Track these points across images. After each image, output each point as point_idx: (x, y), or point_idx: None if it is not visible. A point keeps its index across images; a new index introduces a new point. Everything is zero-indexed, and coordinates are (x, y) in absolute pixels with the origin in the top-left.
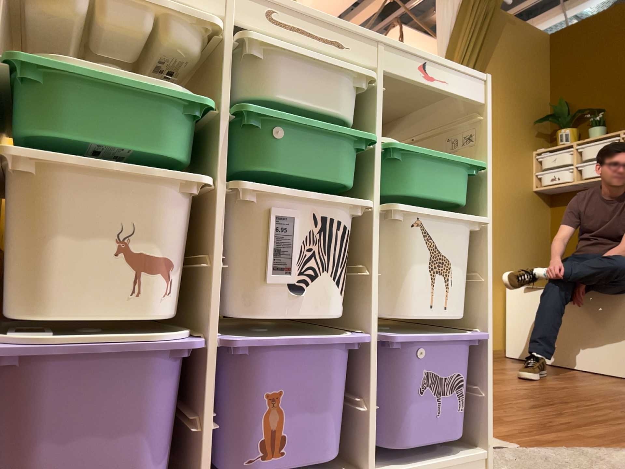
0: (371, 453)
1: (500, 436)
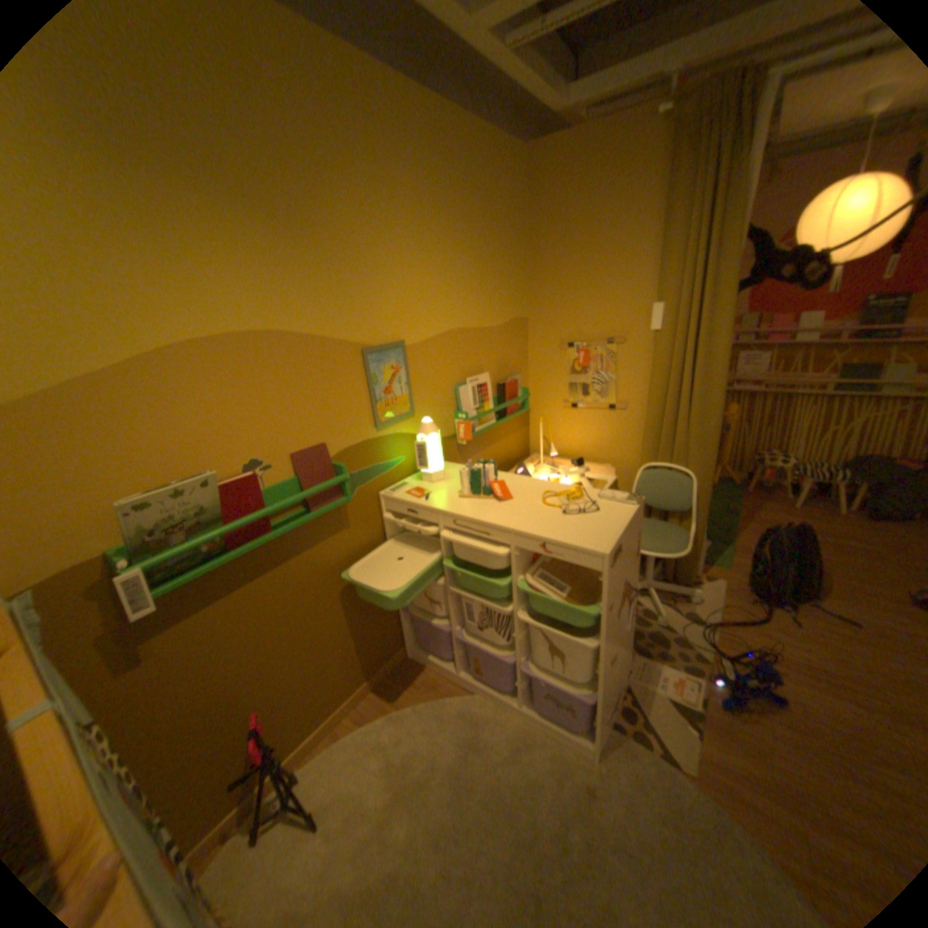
0: (523, 703)
1: (705, 764)
